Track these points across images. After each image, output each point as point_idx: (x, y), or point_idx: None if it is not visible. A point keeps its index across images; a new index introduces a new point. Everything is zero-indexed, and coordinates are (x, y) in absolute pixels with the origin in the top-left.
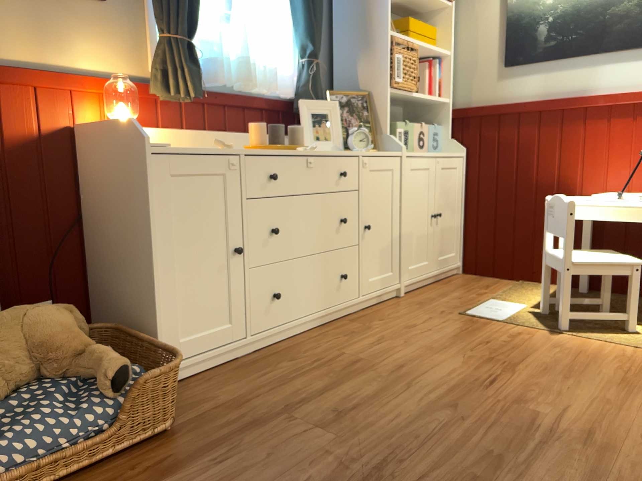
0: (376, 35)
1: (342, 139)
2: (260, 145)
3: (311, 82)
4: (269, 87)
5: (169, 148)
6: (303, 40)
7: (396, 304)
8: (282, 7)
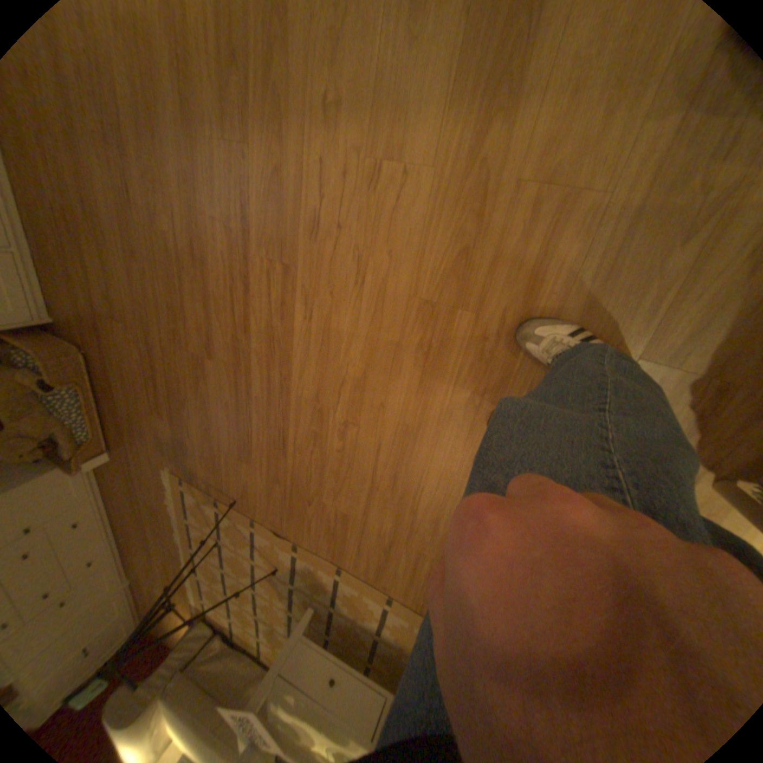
0: None
1: None
2: None
3: None
4: None
5: None
6: None
7: None
8: None
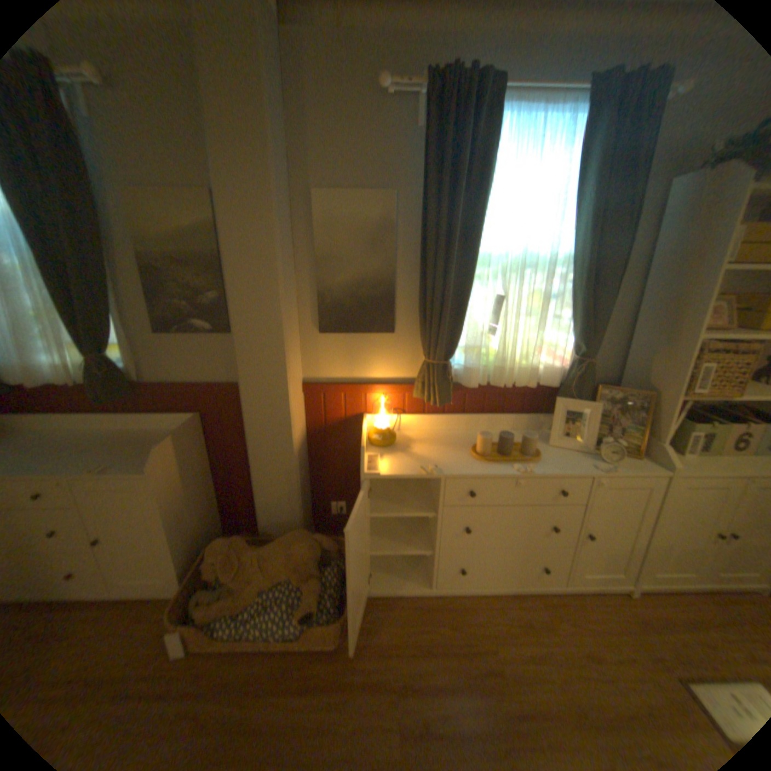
0: (685, 334)
1: (595, 441)
2: (481, 455)
3: (577, 380)
4: (527, 383)
5: (386, 468)
6: (578, 338)
7: (615, 608)
8: (564, 305)
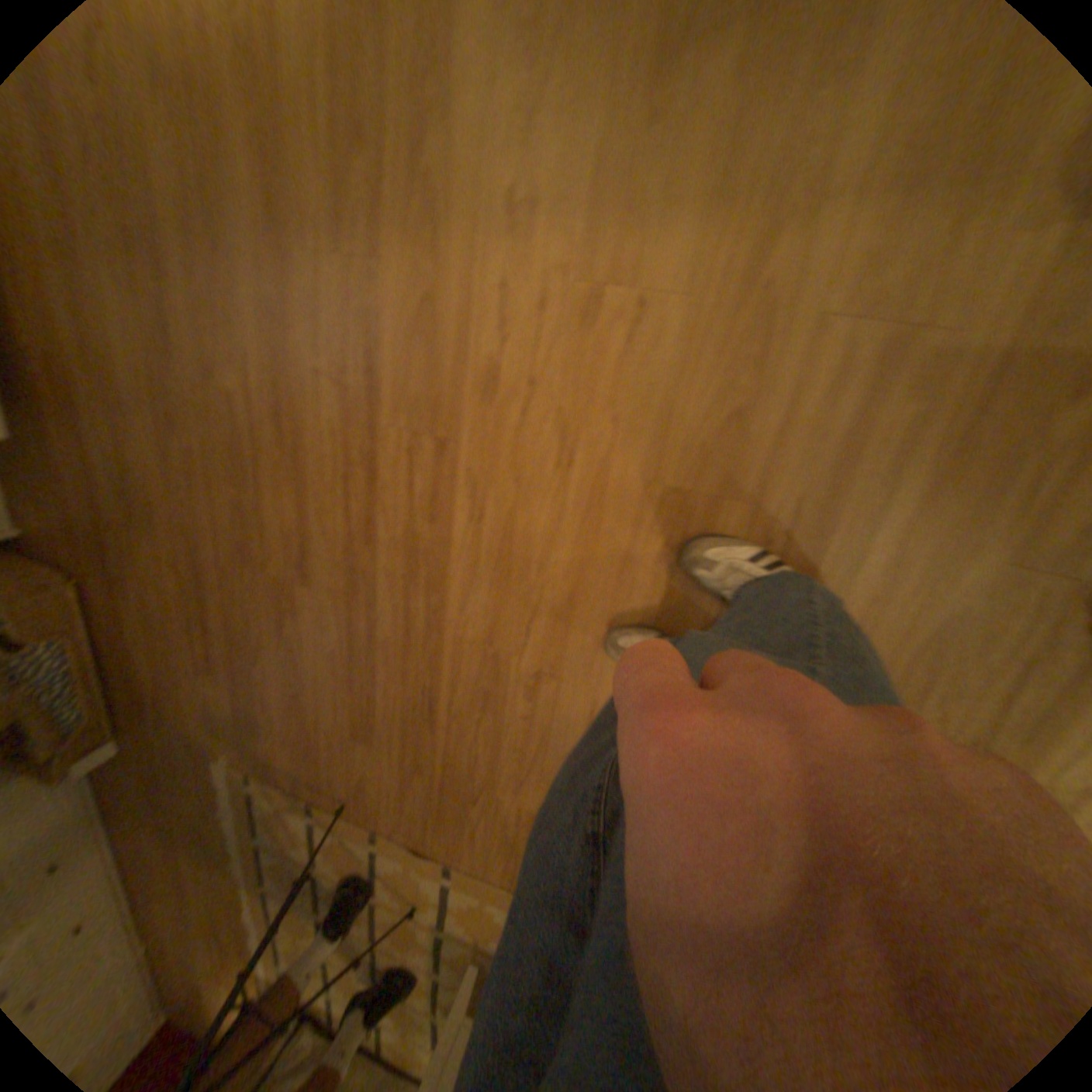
0: None
1: None
2: None
3: None
4: None
5: None
6: None
7: None
8: None
